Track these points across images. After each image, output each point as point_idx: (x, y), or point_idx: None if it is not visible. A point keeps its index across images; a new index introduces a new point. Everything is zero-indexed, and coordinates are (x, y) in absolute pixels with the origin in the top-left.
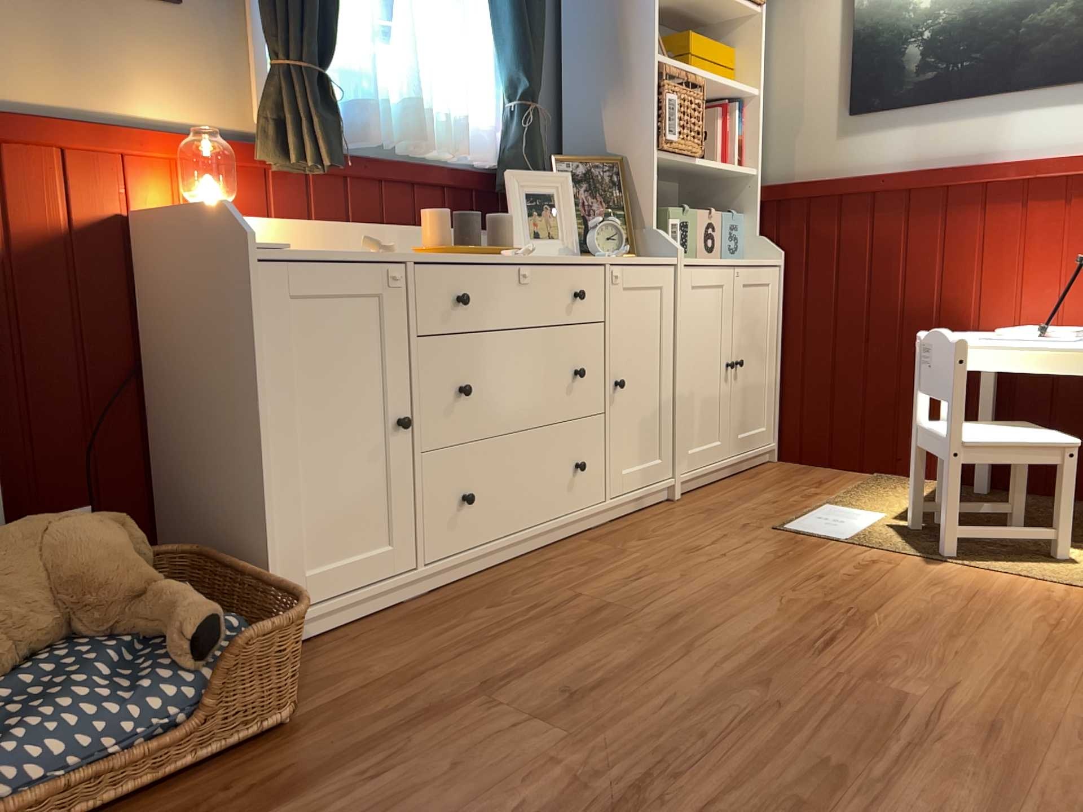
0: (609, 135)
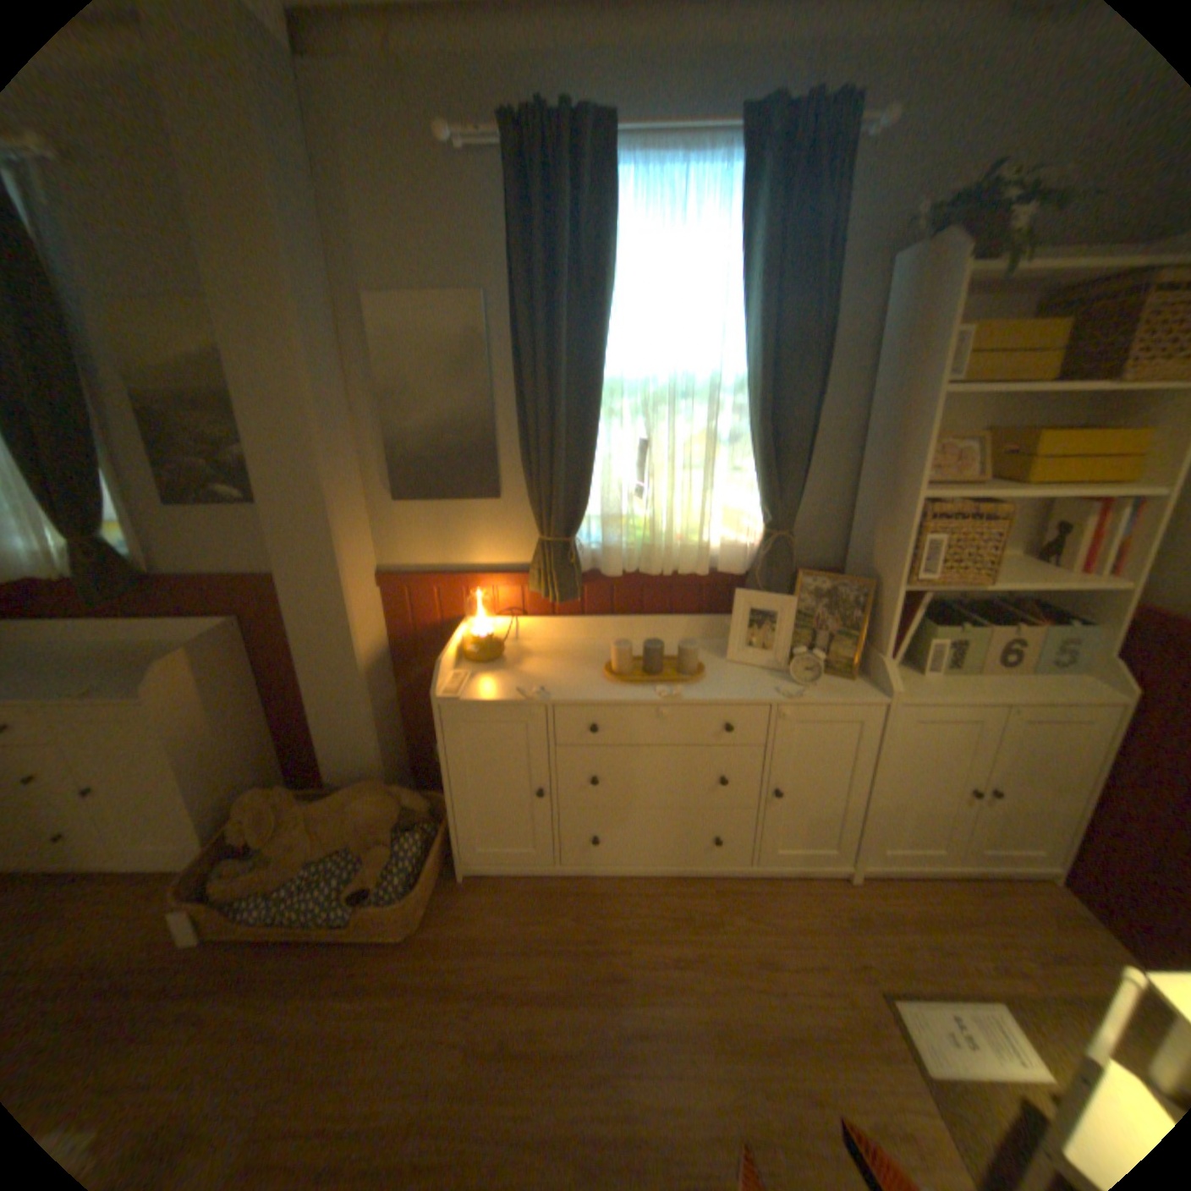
0: (876, 551)
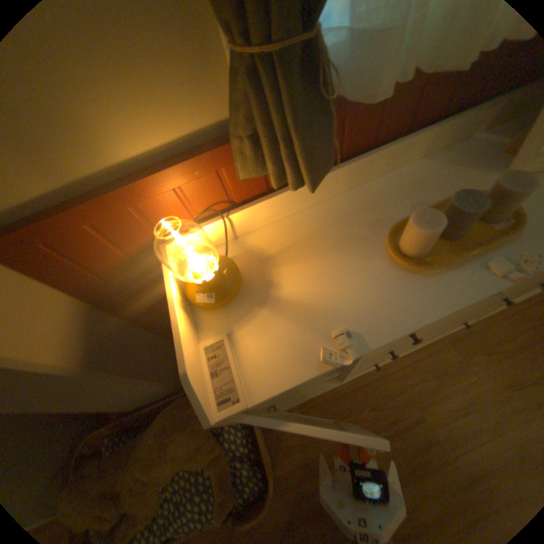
0: None
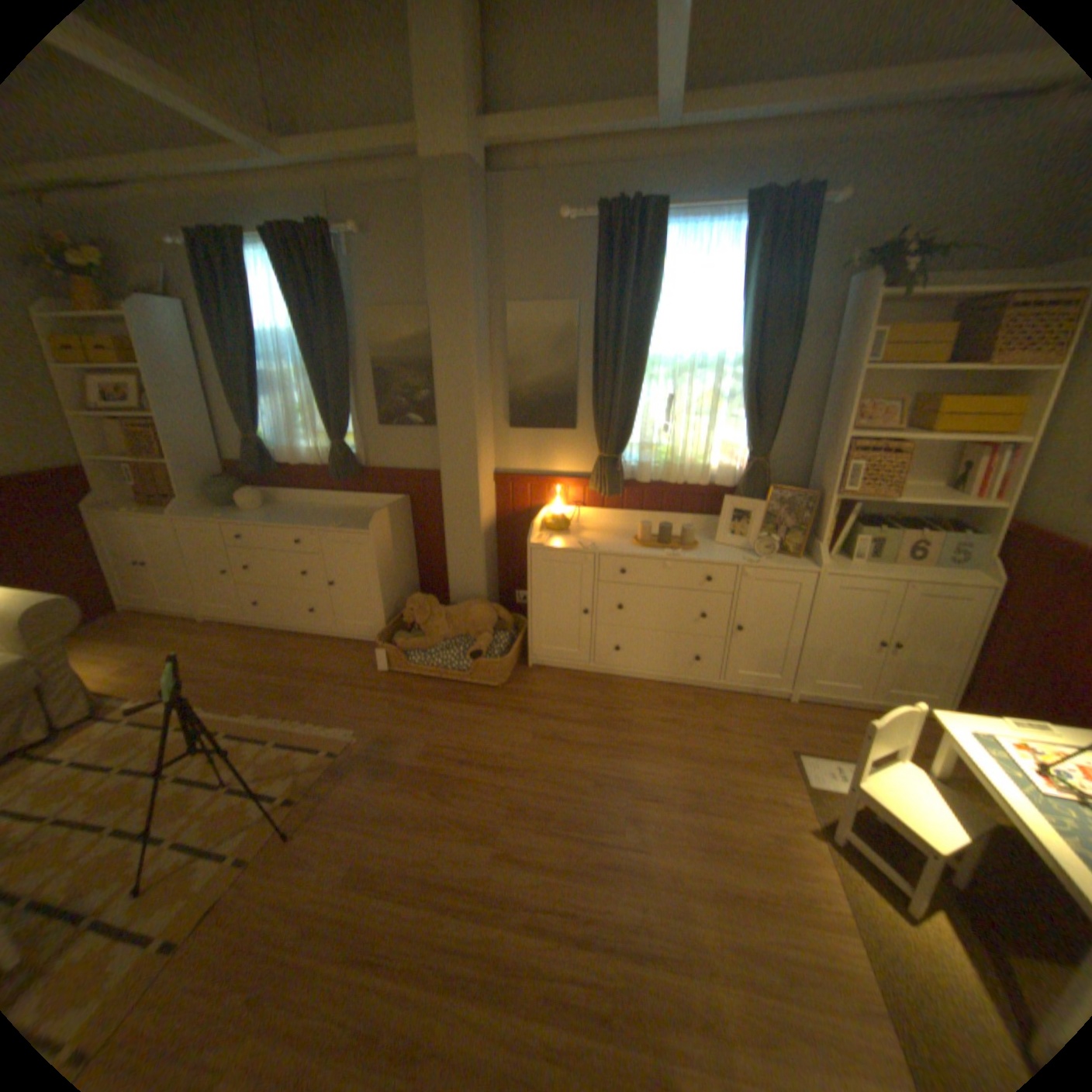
0: (823, 475)
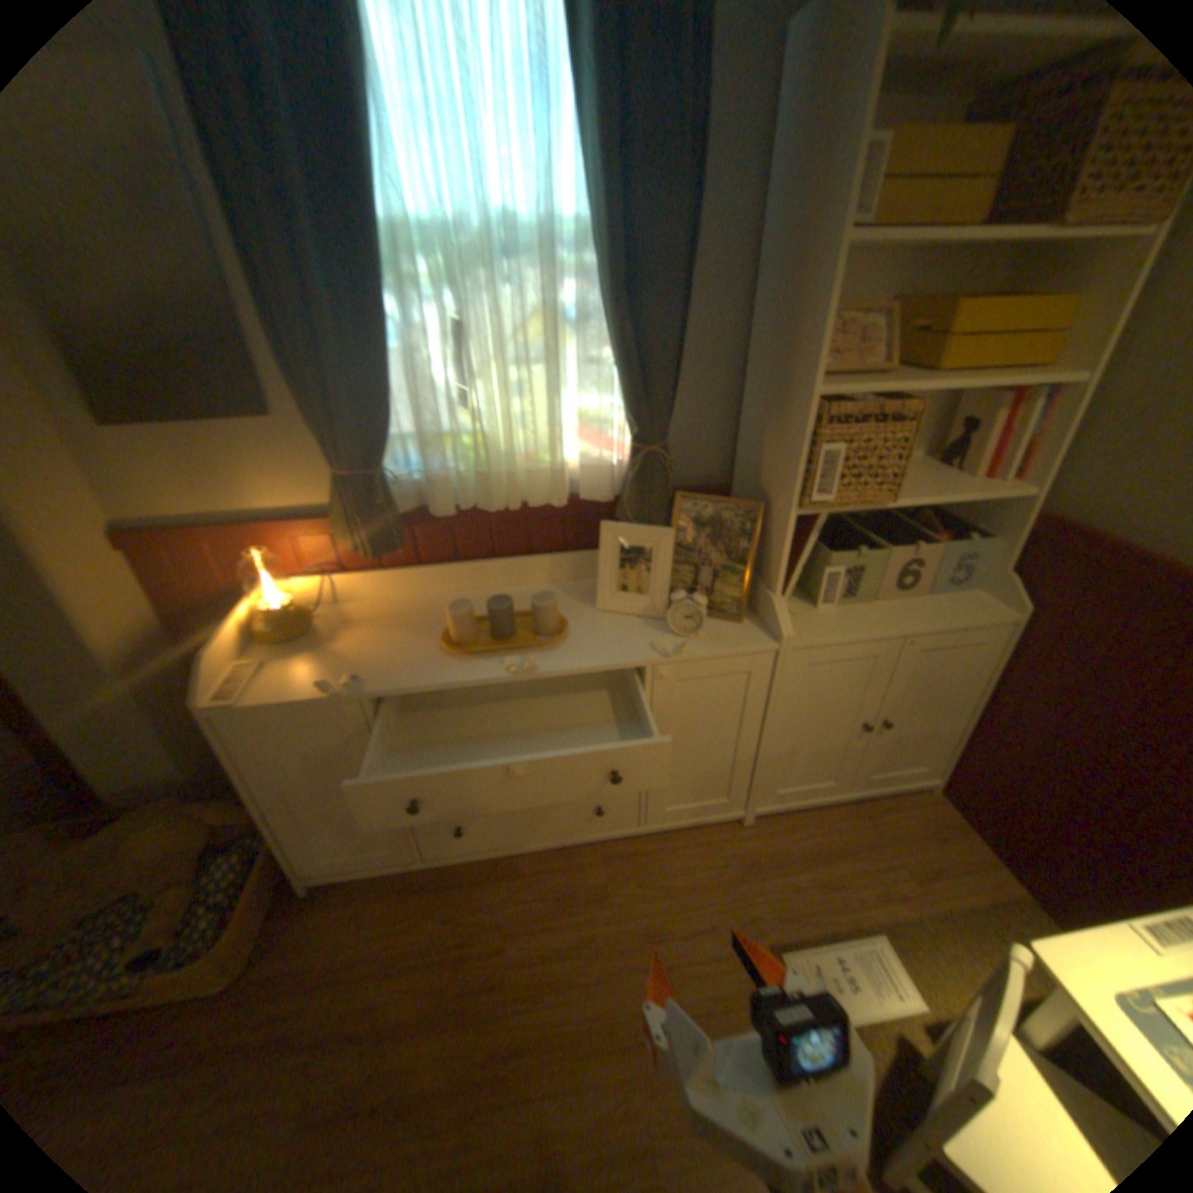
0: (764, 465)
